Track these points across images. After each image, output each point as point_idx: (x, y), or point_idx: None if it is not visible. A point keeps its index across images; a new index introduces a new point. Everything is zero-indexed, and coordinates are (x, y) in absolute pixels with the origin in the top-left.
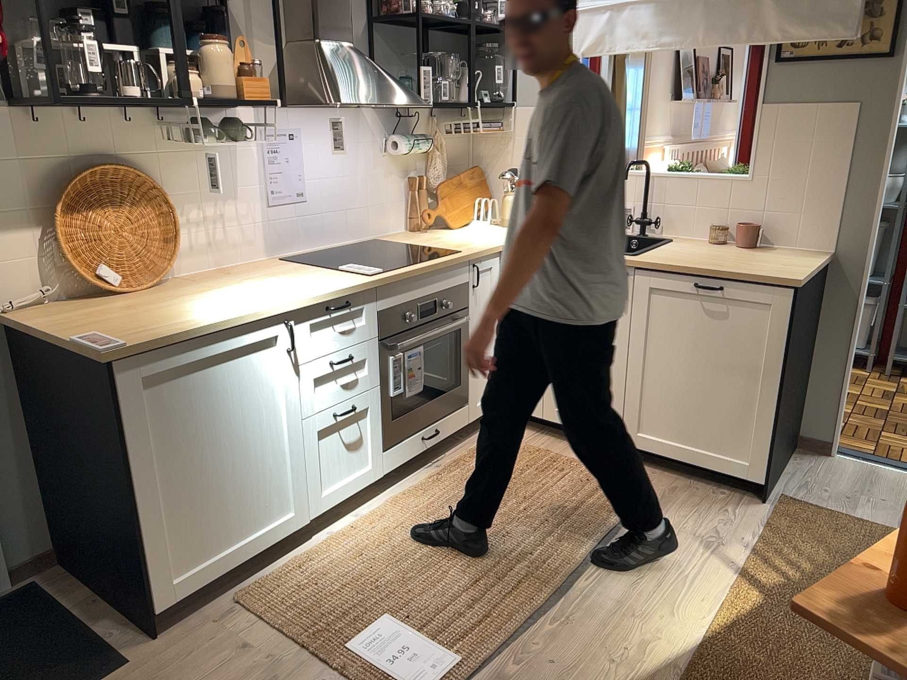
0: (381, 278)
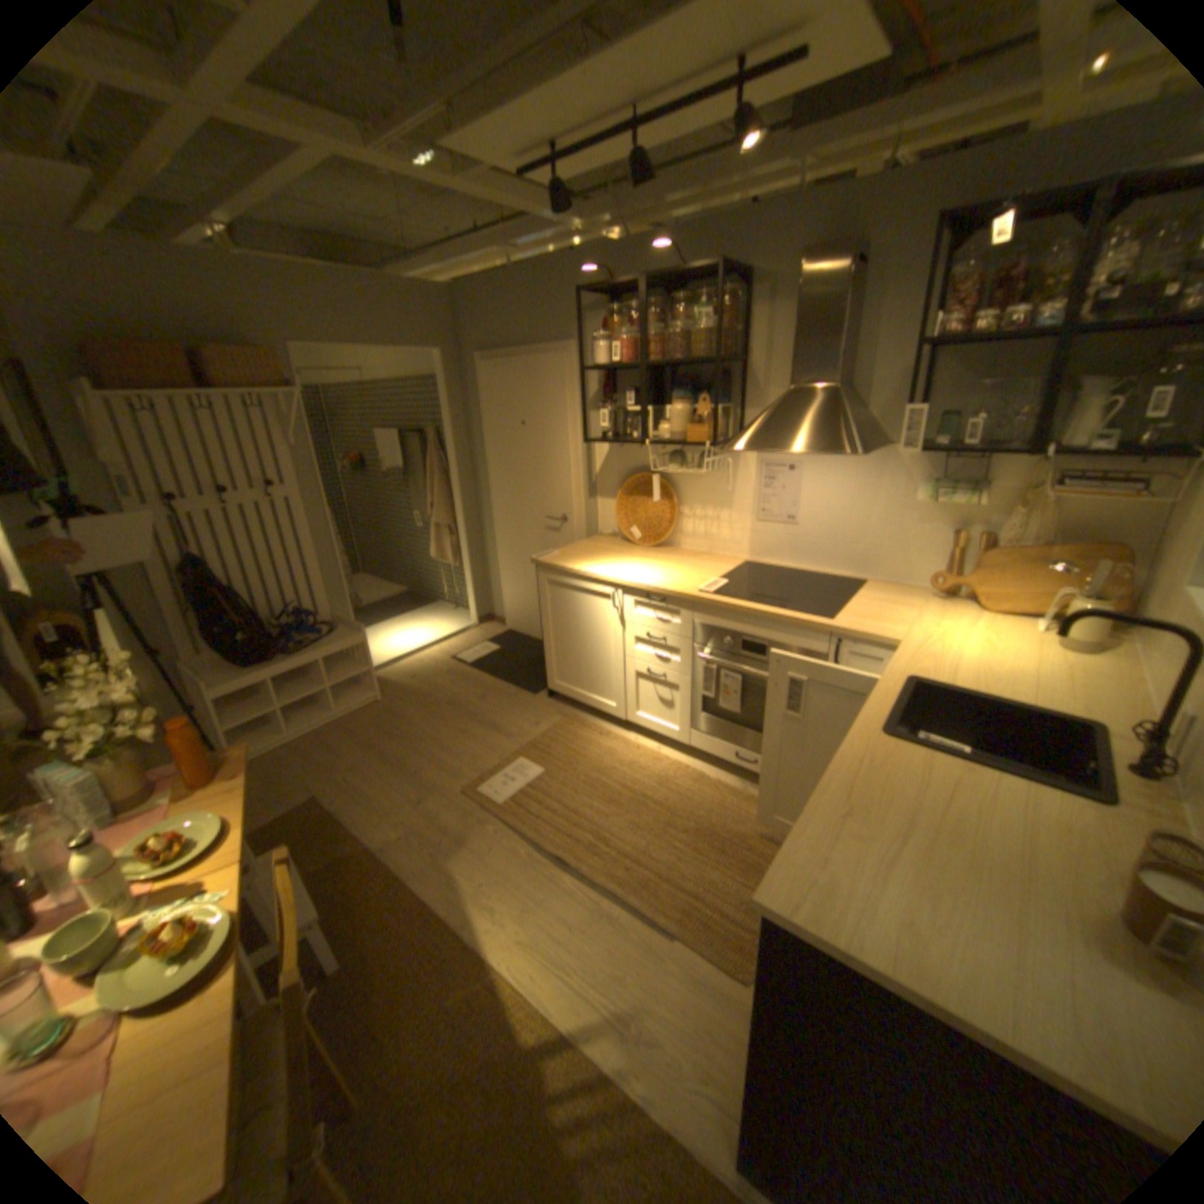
0: (693, 596)
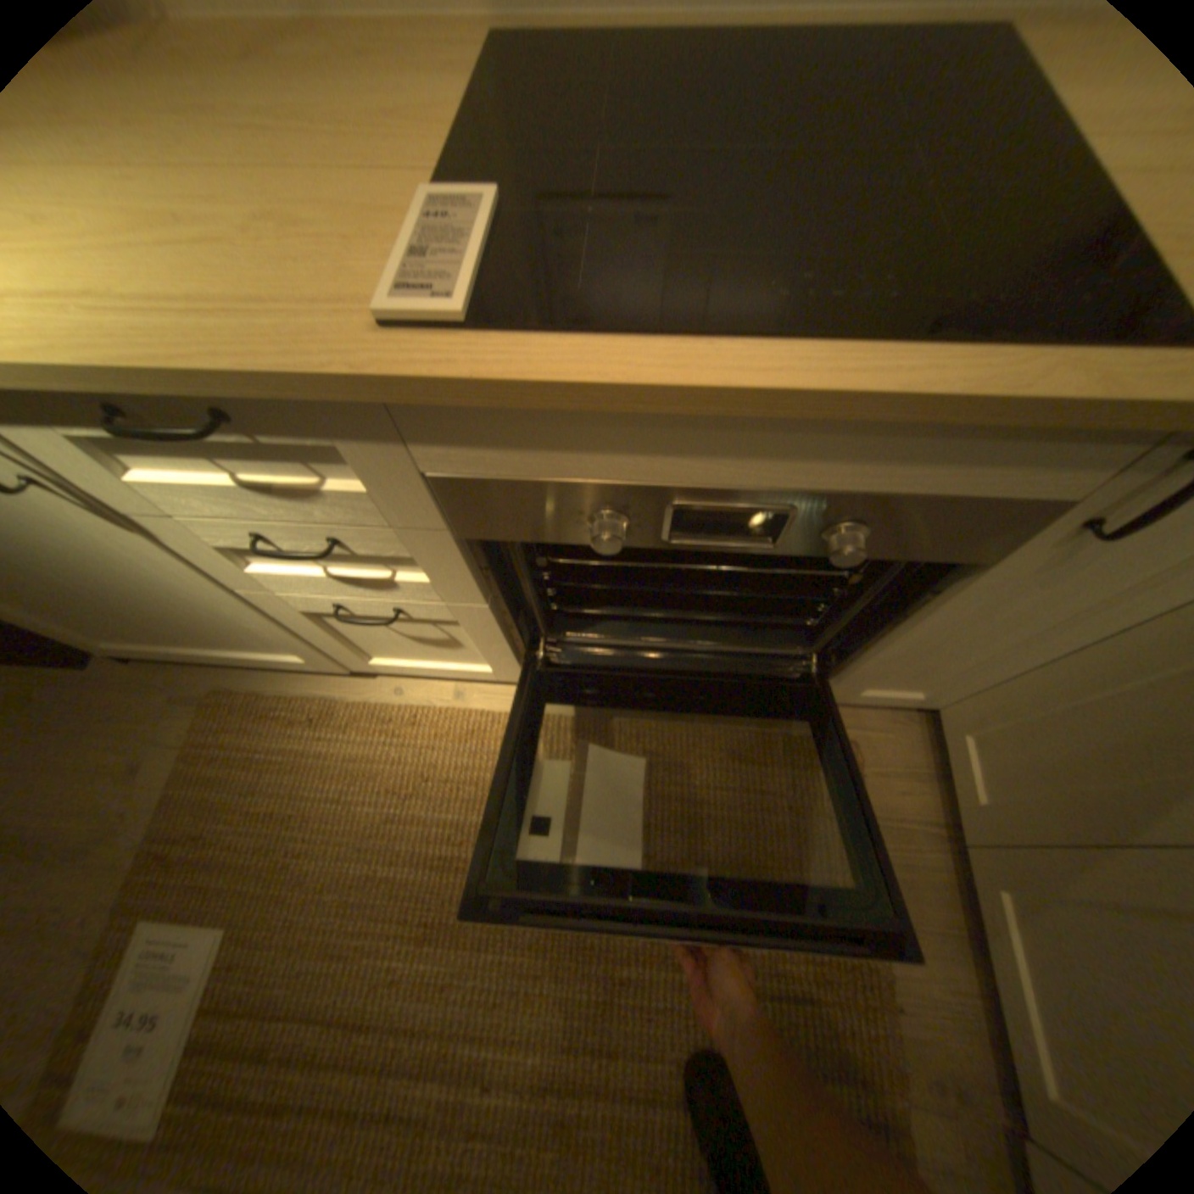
0: (380, 374)
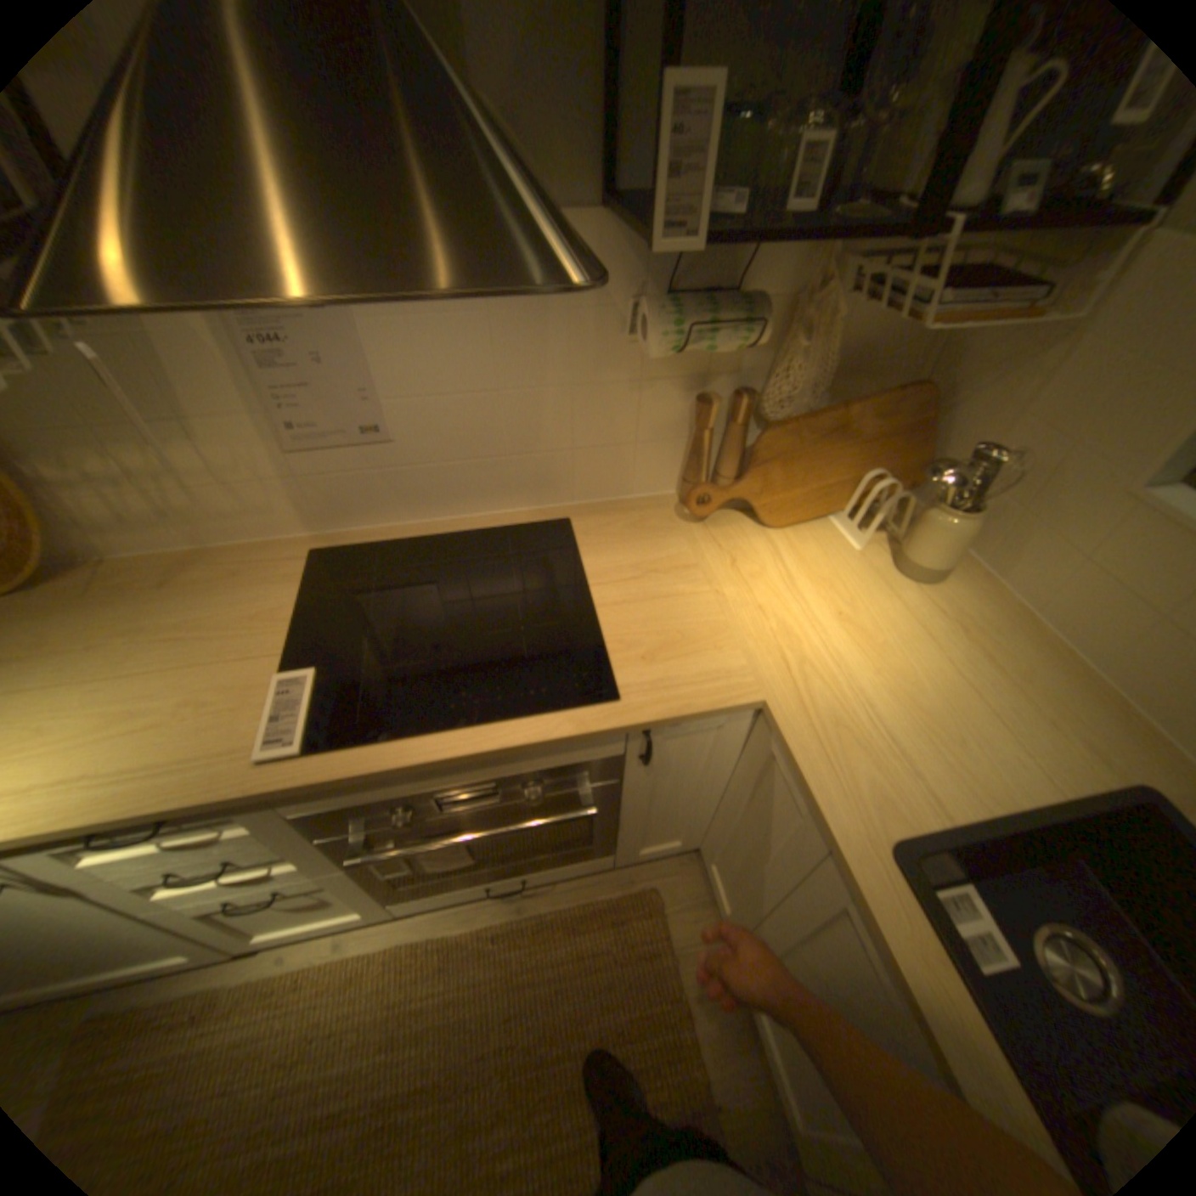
0: (257, 793)
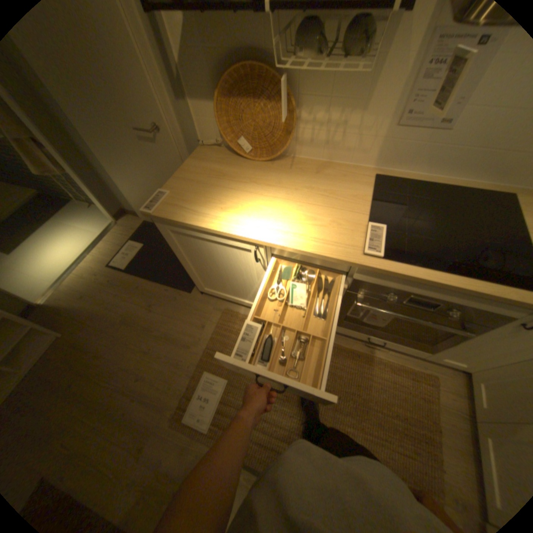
0: (365, 265)
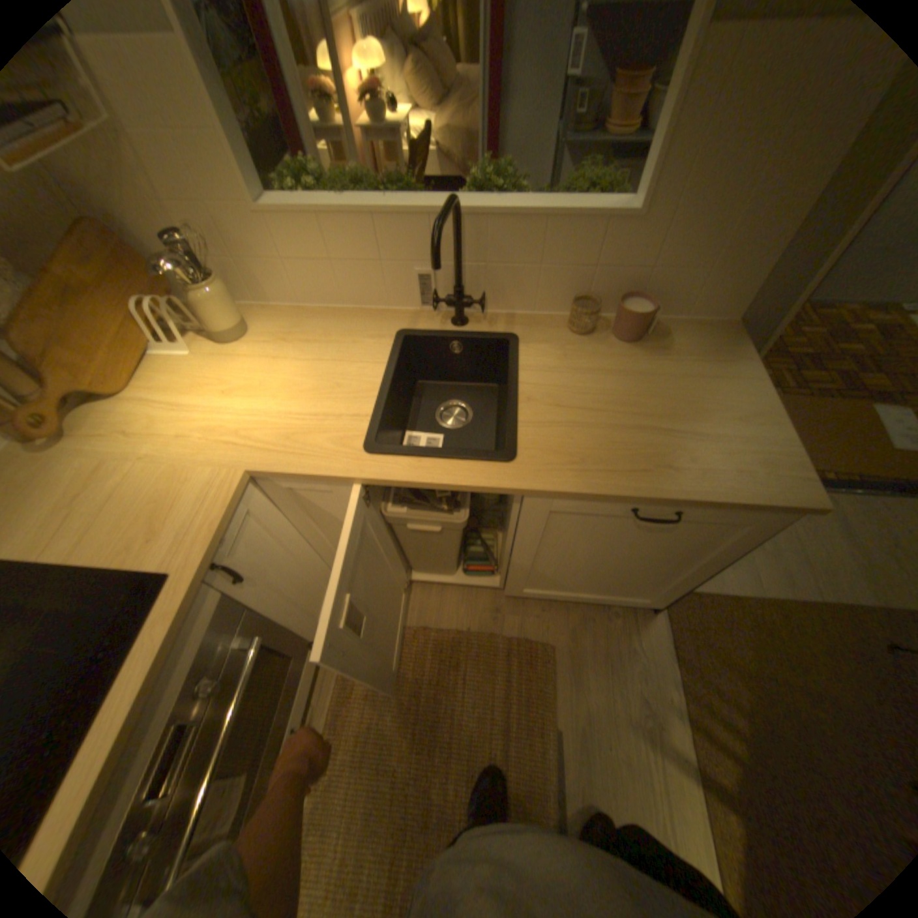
0: None
